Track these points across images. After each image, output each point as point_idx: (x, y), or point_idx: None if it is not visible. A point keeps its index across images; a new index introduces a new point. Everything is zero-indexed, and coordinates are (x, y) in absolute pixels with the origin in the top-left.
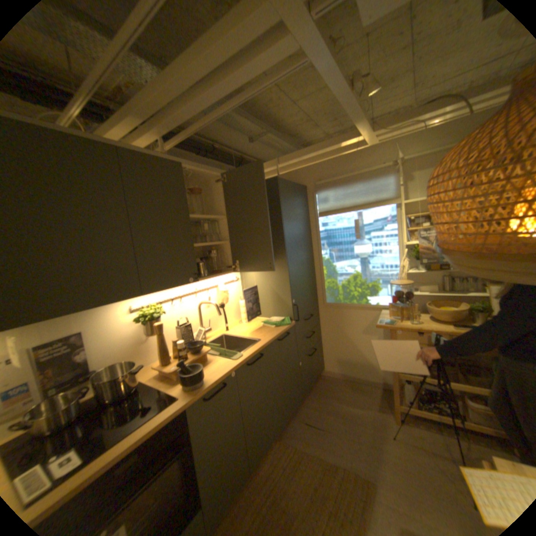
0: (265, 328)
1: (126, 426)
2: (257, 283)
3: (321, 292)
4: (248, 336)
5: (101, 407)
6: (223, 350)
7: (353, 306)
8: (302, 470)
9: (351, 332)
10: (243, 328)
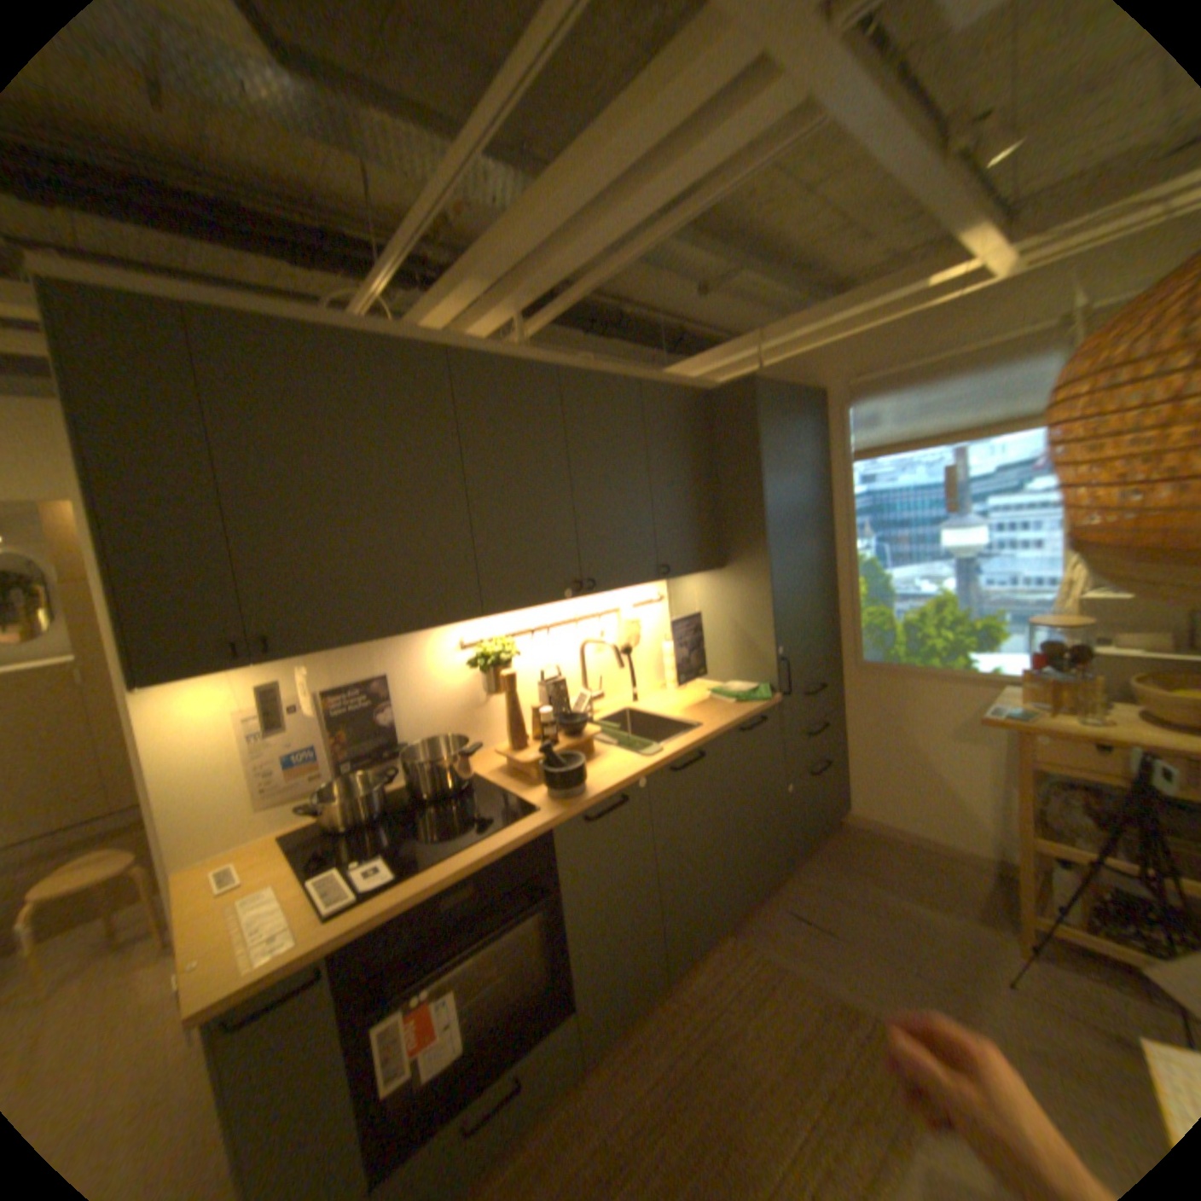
0: (713, 704)
1: (457, 838)
2: (701, 608)
3: (851, 637)
4: (677, 717)
5: (417, 806)
6: (625, 736)
7: (930, 672)
8: (779, 1001)
9: (923, 733)
10: (668, 700)
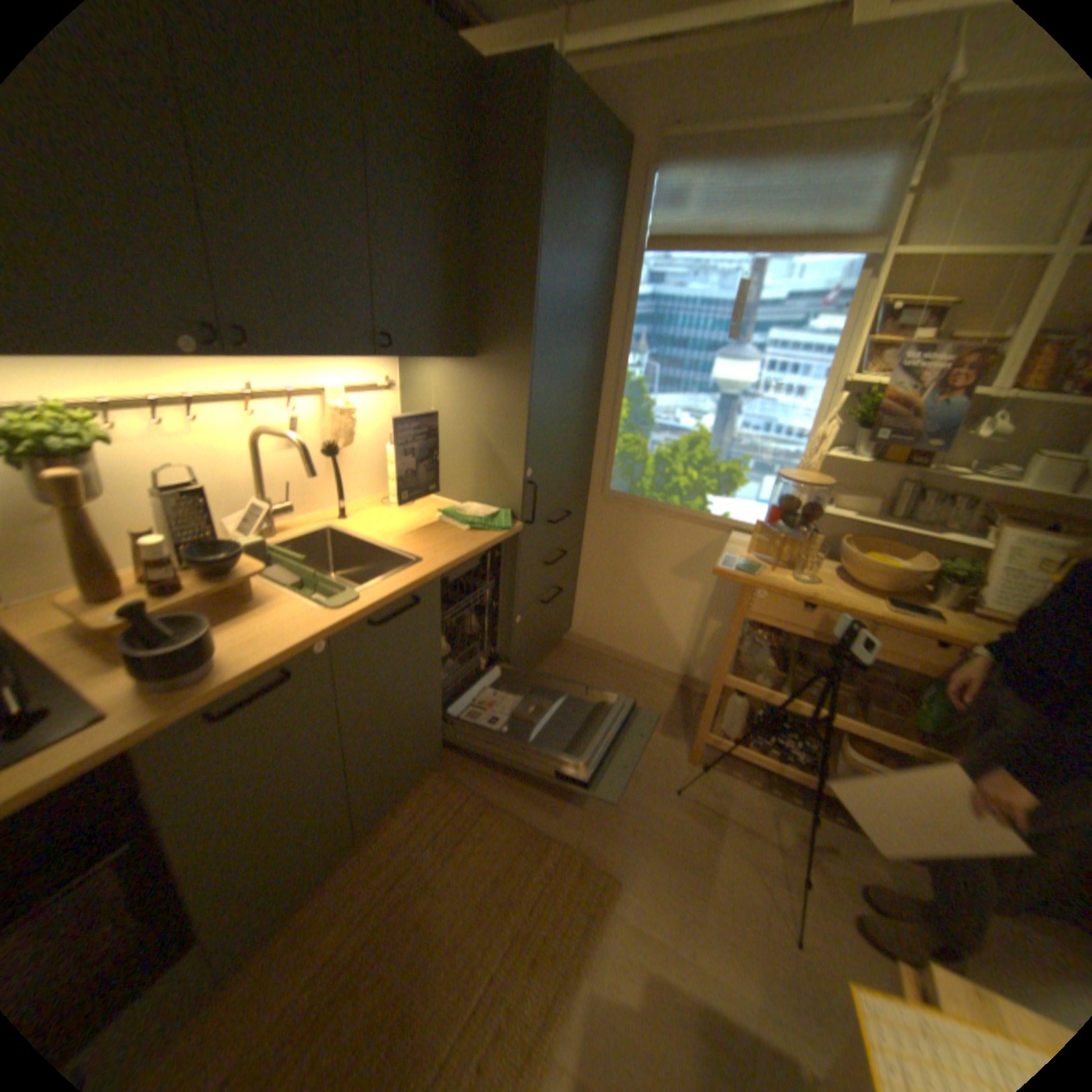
0: (444, 528)
1: None
2: (443, 406)
3: (603, 462)
4: (394, 543)
5: None
6: (312, 571)
7: (669, 509)
8: (476, 836)
9: (648, 565)
10: (388, 517)
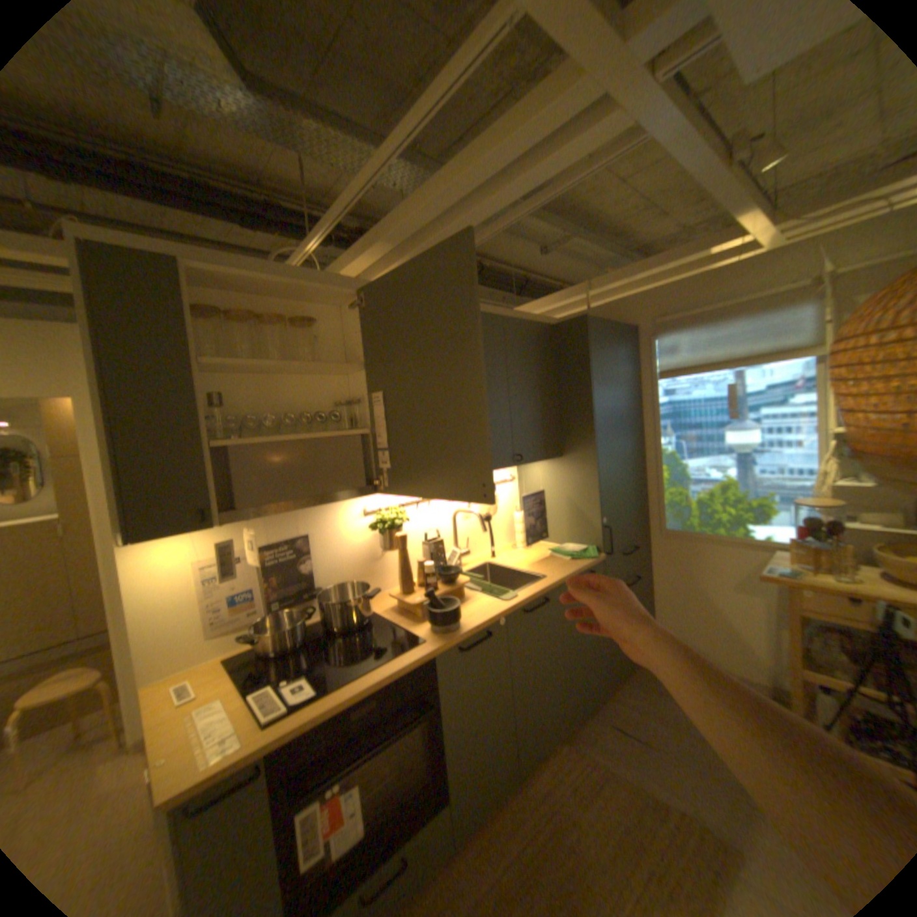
0: (553, 560)
1: (362, 662)
2: (544, 486)
3: (657, 510)
4: (526, 570)
5: (329, 636)
6: (487, 584)
7: (718, 539)
8: (605, 796)
9: (712, 585)
10: (518, 556)
